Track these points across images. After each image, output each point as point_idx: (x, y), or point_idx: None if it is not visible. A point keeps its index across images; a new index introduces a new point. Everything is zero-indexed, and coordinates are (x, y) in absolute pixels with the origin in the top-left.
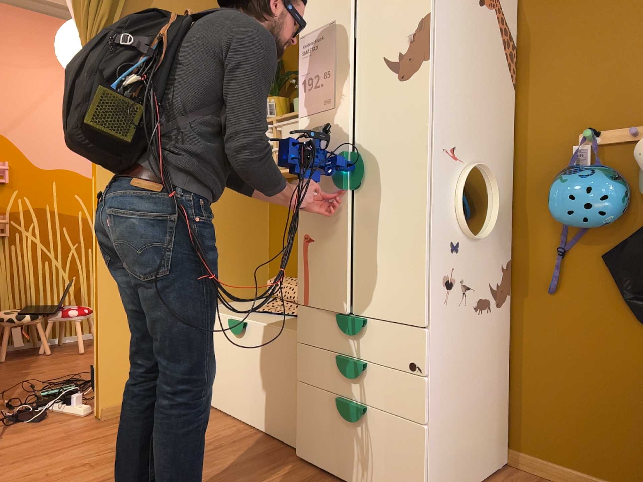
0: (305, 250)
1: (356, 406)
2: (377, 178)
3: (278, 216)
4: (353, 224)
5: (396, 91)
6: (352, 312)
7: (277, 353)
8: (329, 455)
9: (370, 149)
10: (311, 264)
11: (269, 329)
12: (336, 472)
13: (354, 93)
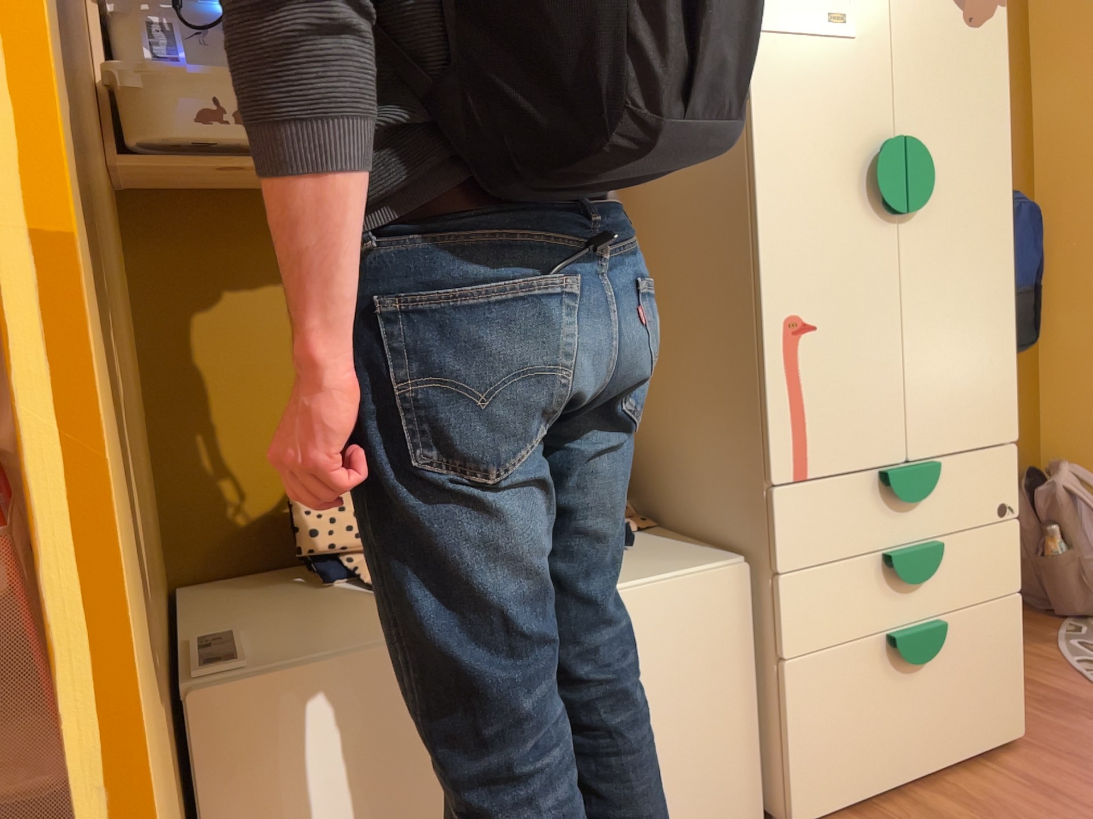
0: (791, 354)
1: (936, 625)
2: (940, 196)
3: (199, 315)
4: (901, 284)
5: (963, 40)
6: (909, 456)
7: (680, 639)
8: (874, 761)
9: (925, 138)
10: (809, 382)
11: (640, 593)
12: (890, 778)
13: (890, 17)
